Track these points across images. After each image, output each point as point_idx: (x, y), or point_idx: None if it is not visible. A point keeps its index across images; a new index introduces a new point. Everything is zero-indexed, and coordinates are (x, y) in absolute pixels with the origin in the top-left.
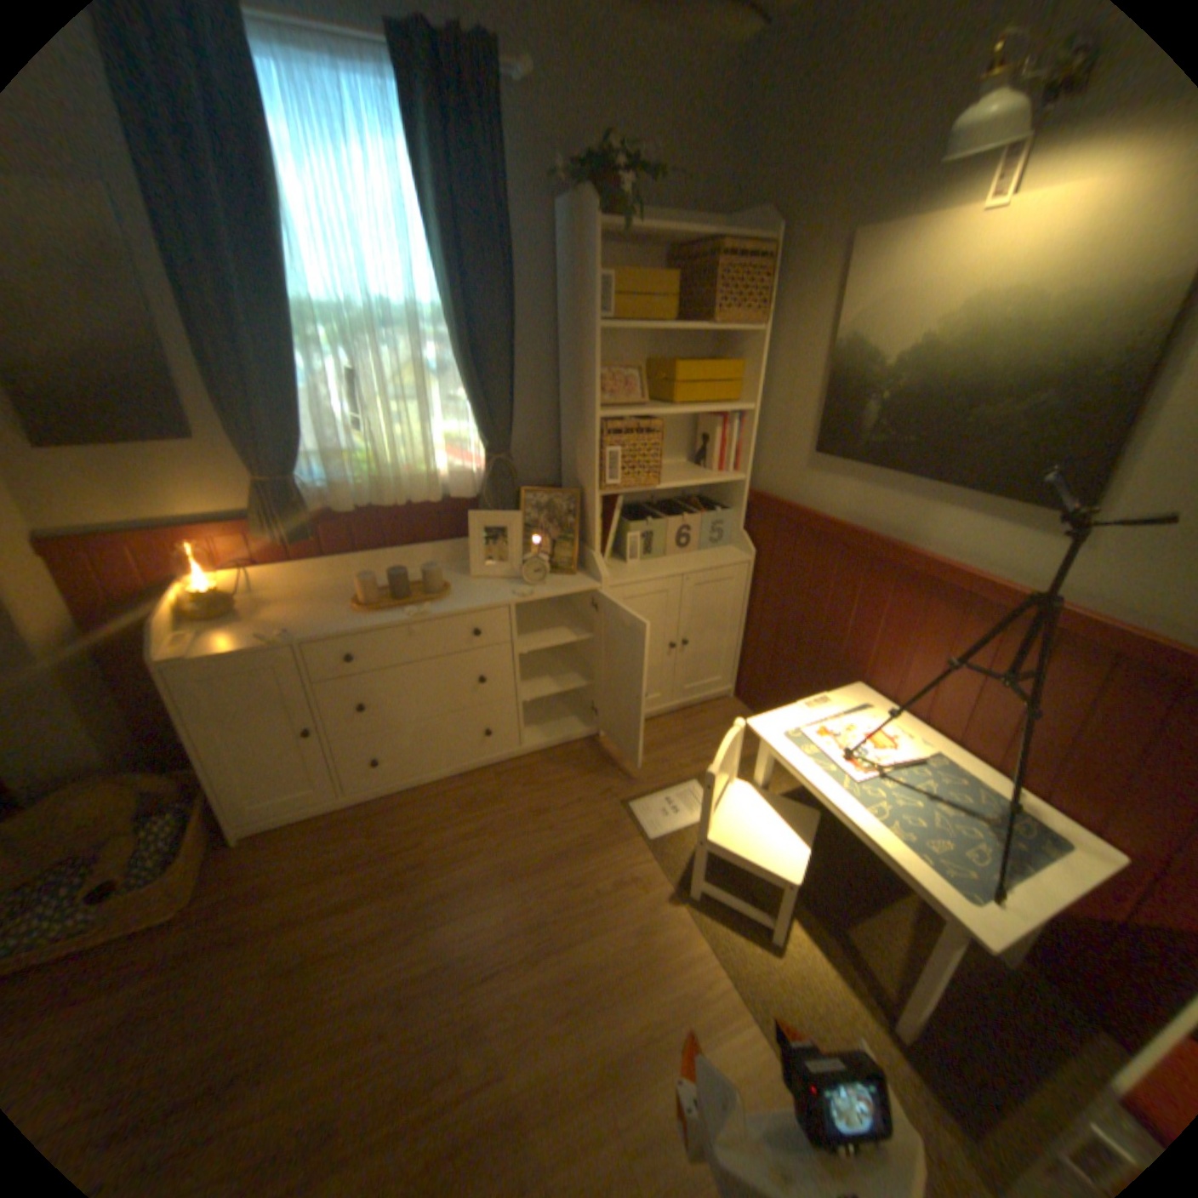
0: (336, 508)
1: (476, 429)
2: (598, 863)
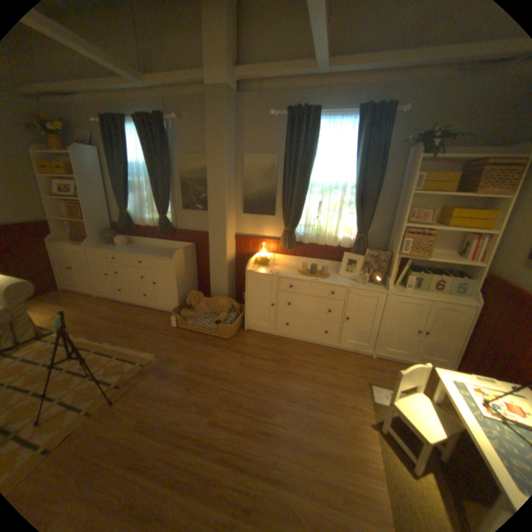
0: (303, 242)
1: (356, 224)
2: (349, 397)
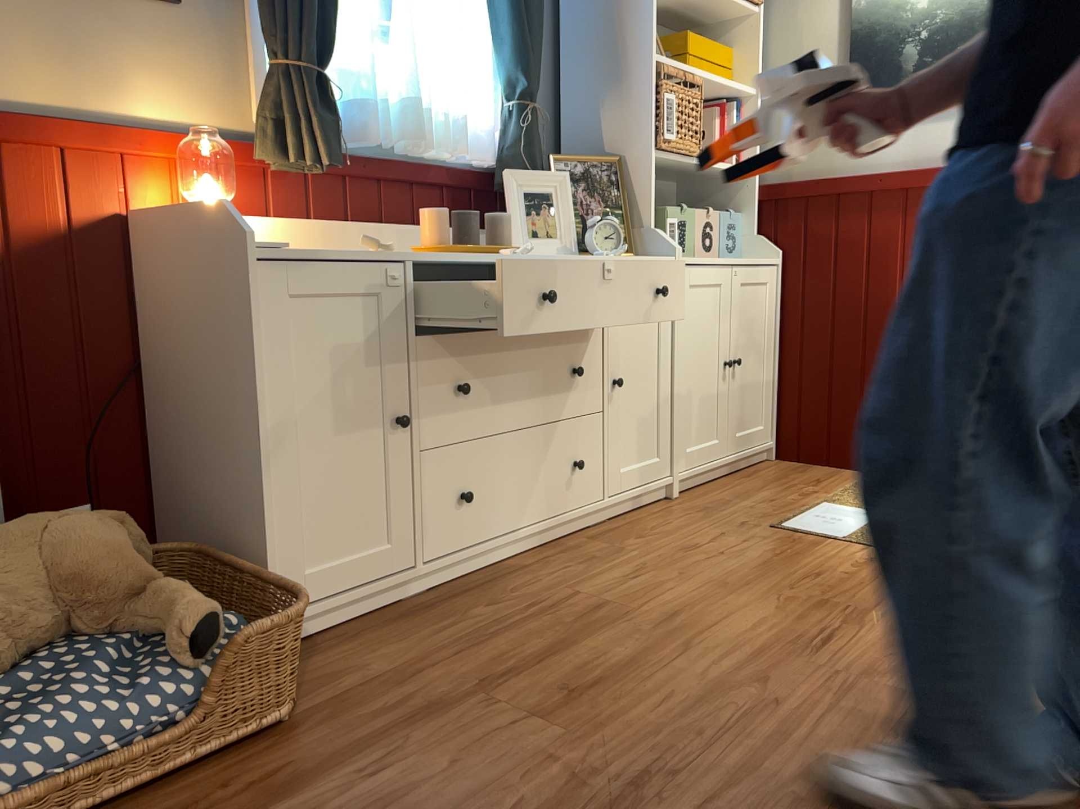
0: (363, 136)
1: (509, 68)
2: (813, 559)
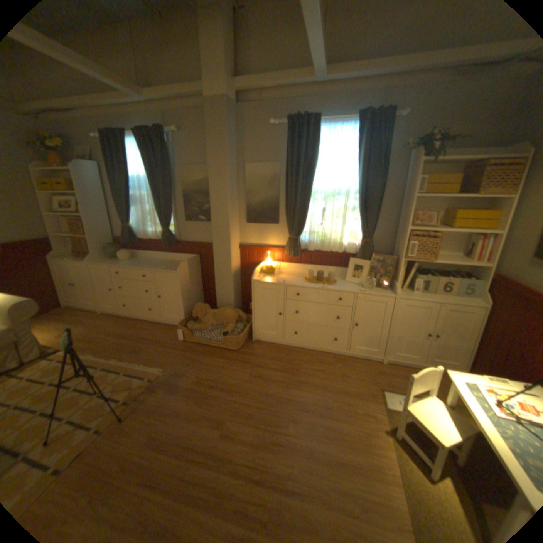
0: (308, 249)
1: (360, 229)
2: (361, 404)
